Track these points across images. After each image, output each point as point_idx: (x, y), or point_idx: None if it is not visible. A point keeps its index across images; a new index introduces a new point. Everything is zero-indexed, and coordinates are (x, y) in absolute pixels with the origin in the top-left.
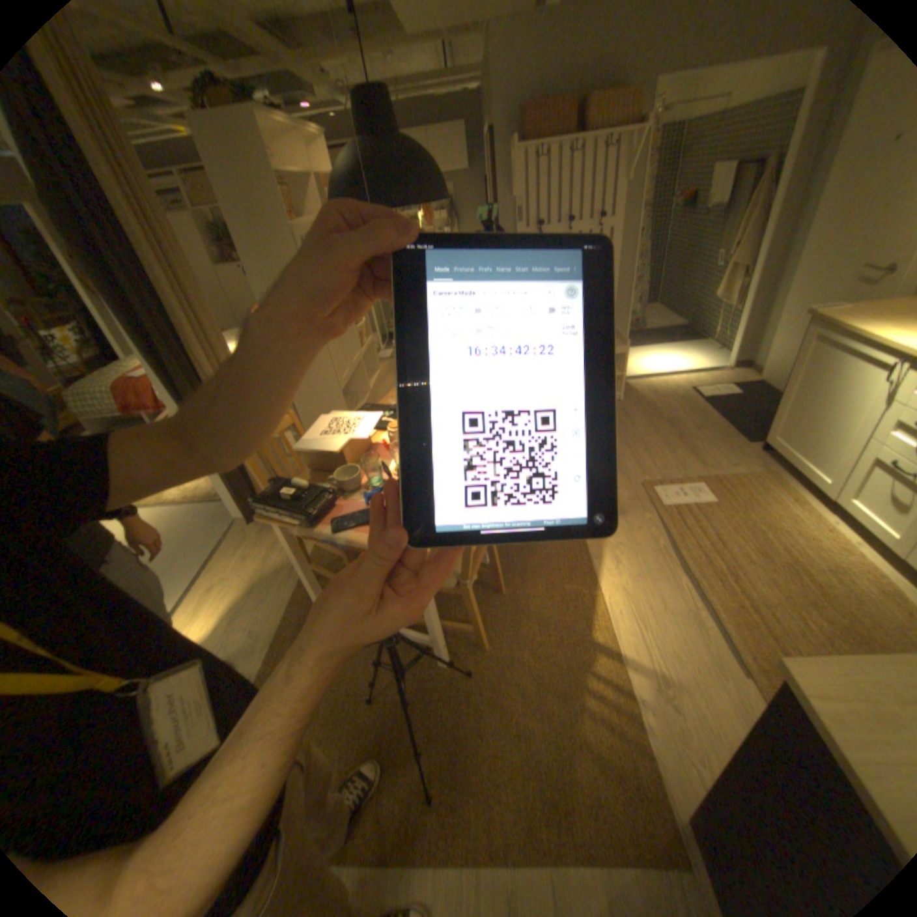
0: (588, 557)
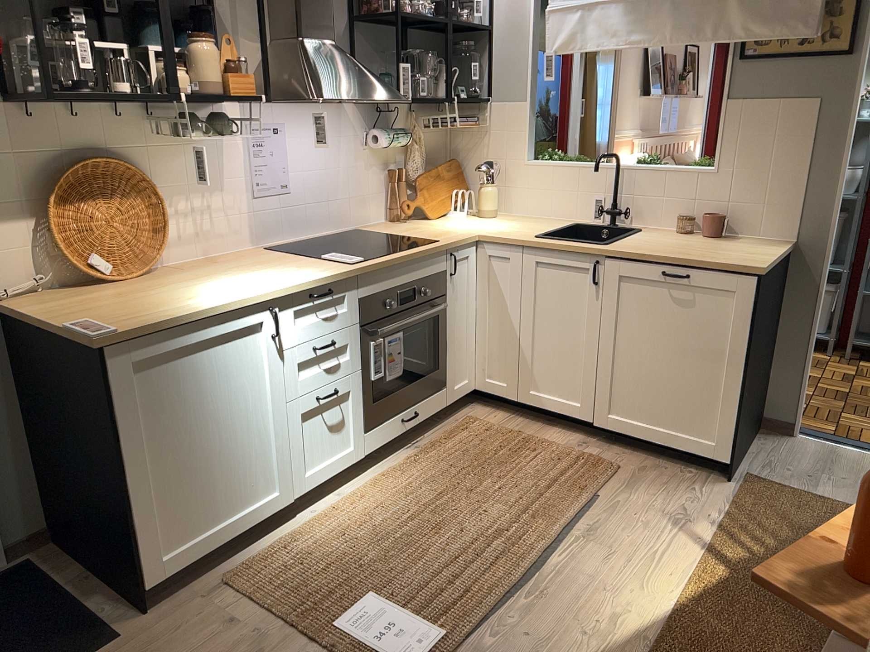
0: (657, 644)
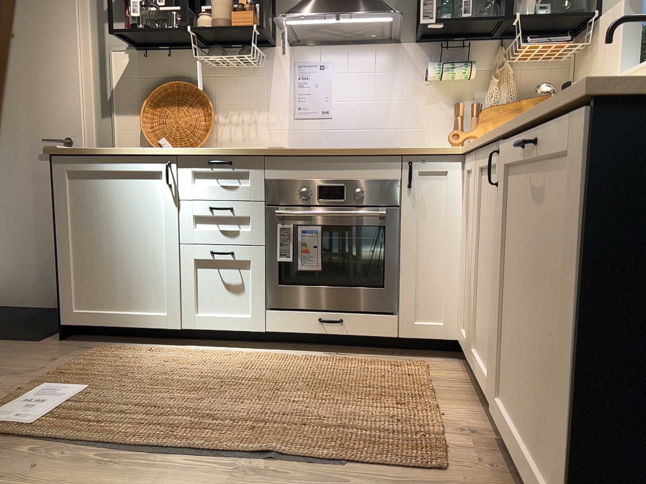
0: None
